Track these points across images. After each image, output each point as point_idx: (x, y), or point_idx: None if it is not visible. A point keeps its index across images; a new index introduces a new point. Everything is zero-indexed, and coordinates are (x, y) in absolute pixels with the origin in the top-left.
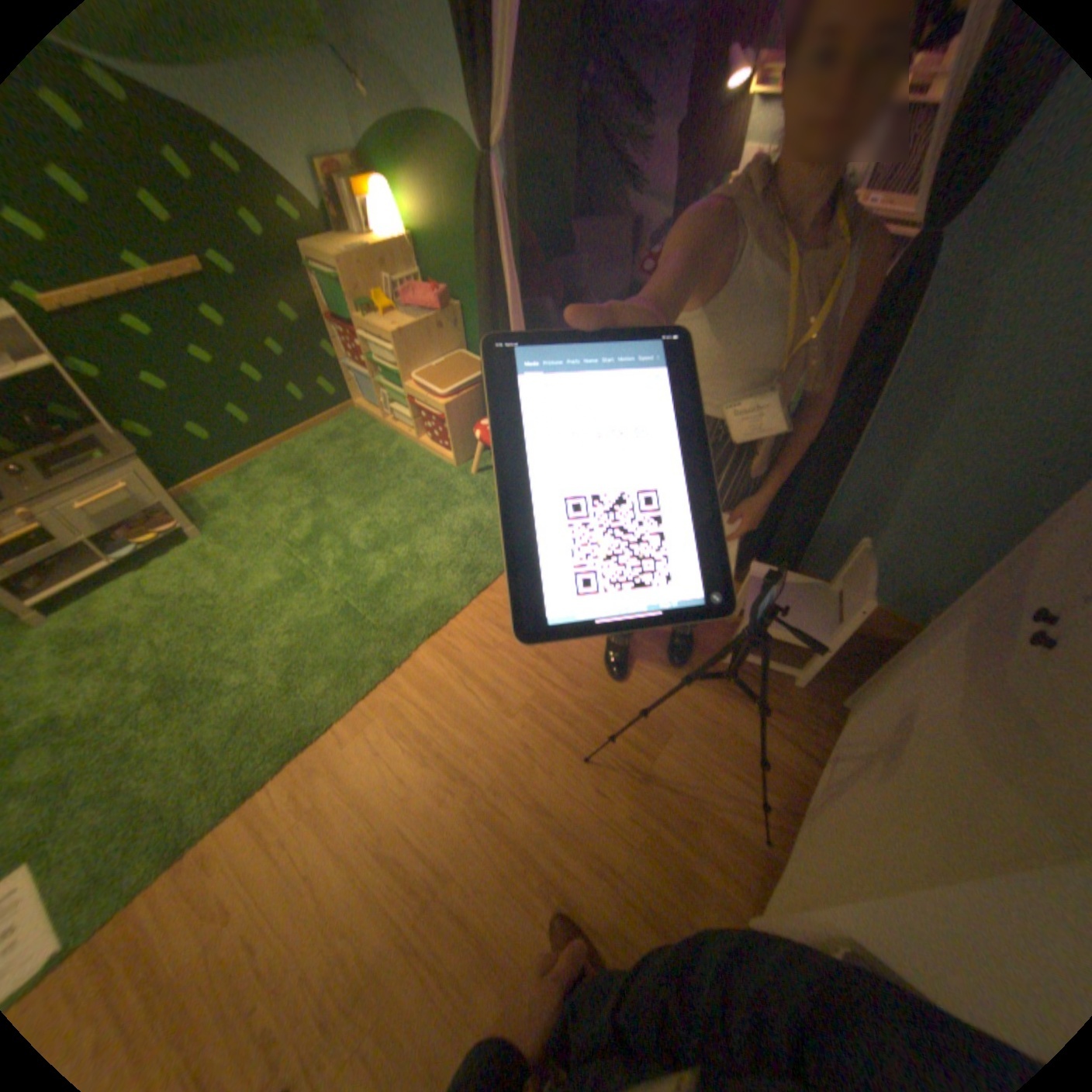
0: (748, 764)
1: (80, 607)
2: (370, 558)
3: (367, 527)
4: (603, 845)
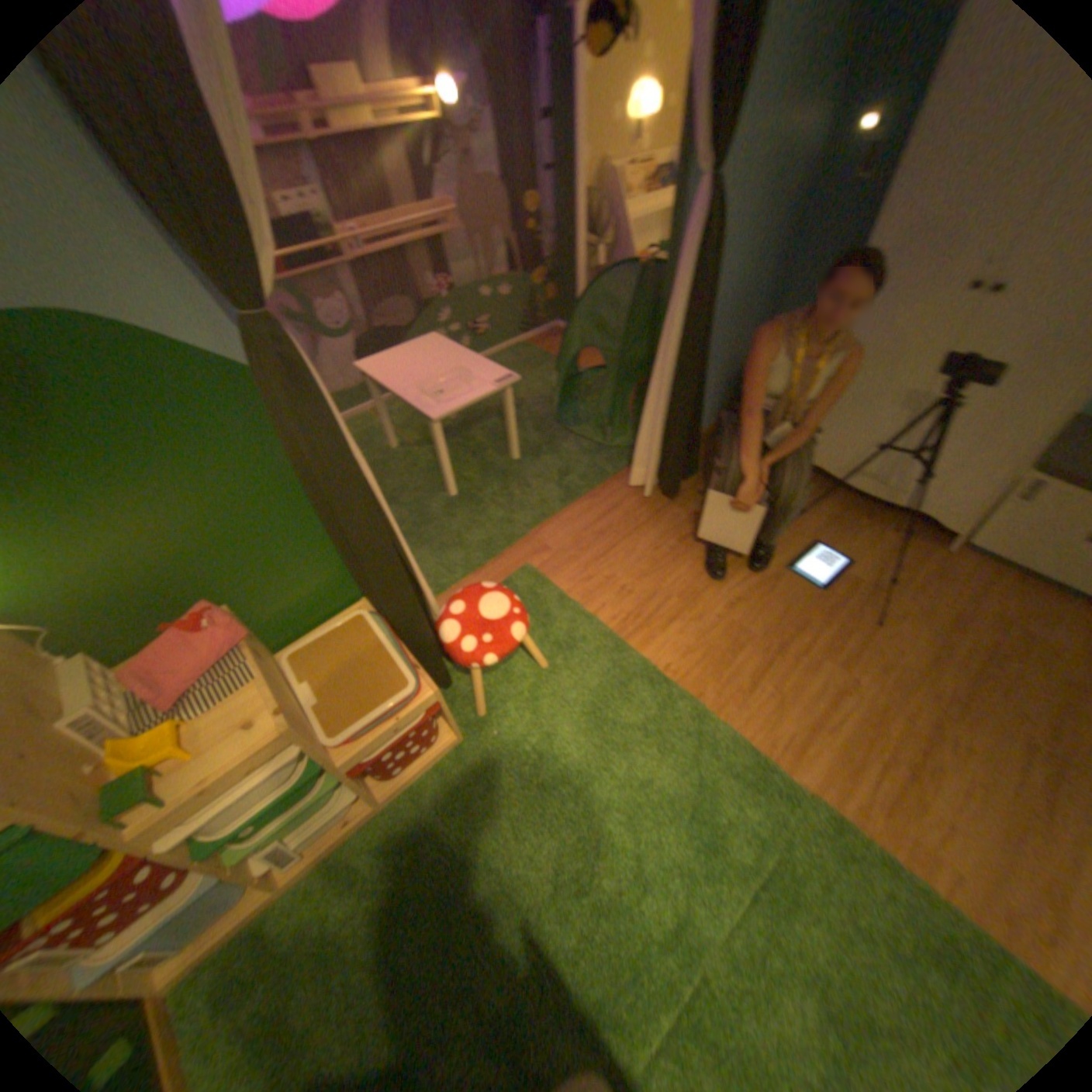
0: (837, 528)
1: None
2: (650, 876)
3: (577, 892)
4: (935, 620)
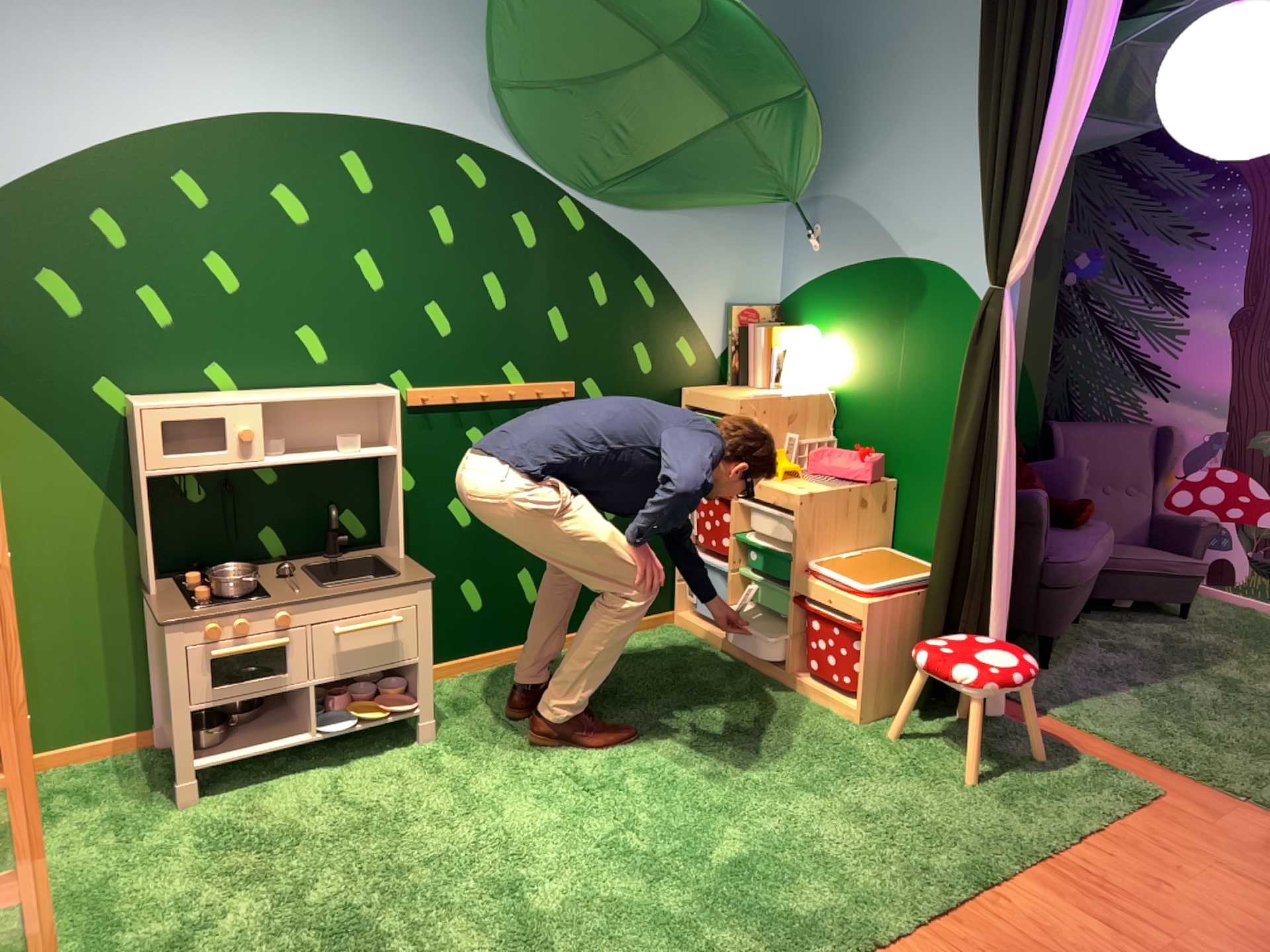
0: None
1: (248, 795)
2: (716, 821)
3: (708, 776)
4: None
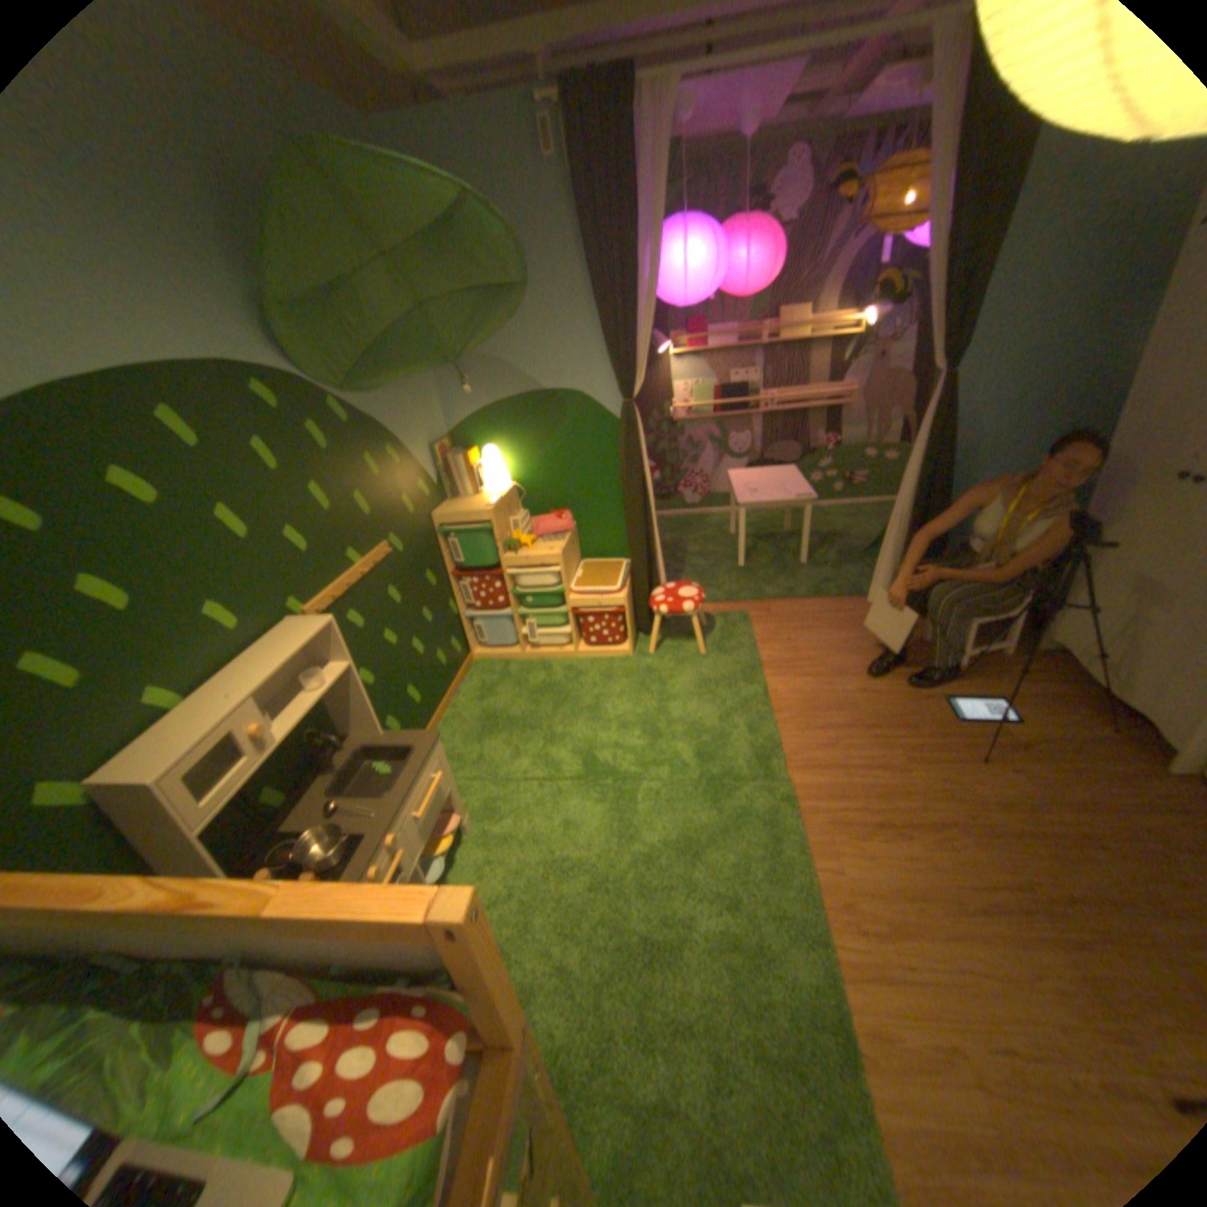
0: (1046, 704)
1: None
2: (658, 745)
3: (621, 728)
4: (1059, 794)
